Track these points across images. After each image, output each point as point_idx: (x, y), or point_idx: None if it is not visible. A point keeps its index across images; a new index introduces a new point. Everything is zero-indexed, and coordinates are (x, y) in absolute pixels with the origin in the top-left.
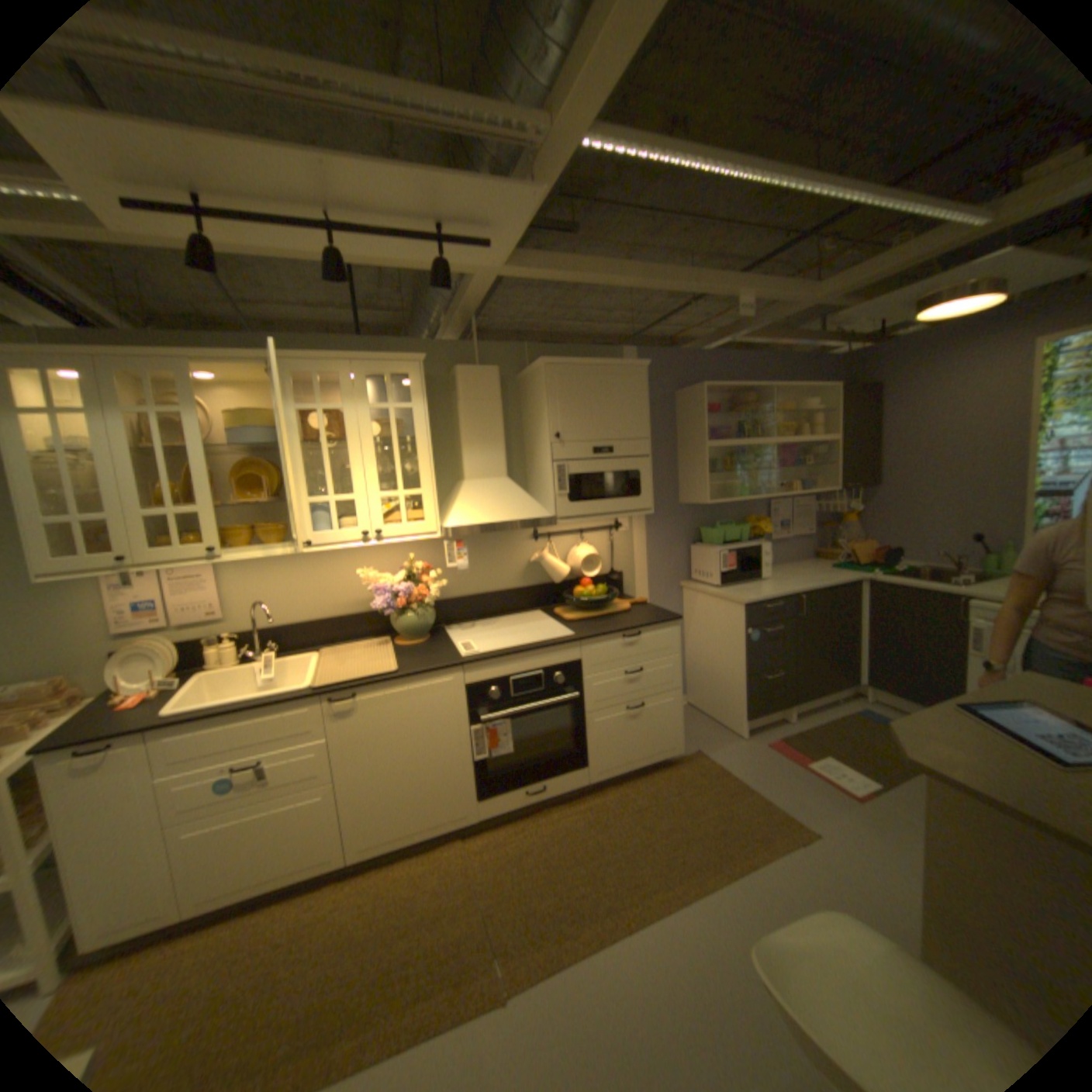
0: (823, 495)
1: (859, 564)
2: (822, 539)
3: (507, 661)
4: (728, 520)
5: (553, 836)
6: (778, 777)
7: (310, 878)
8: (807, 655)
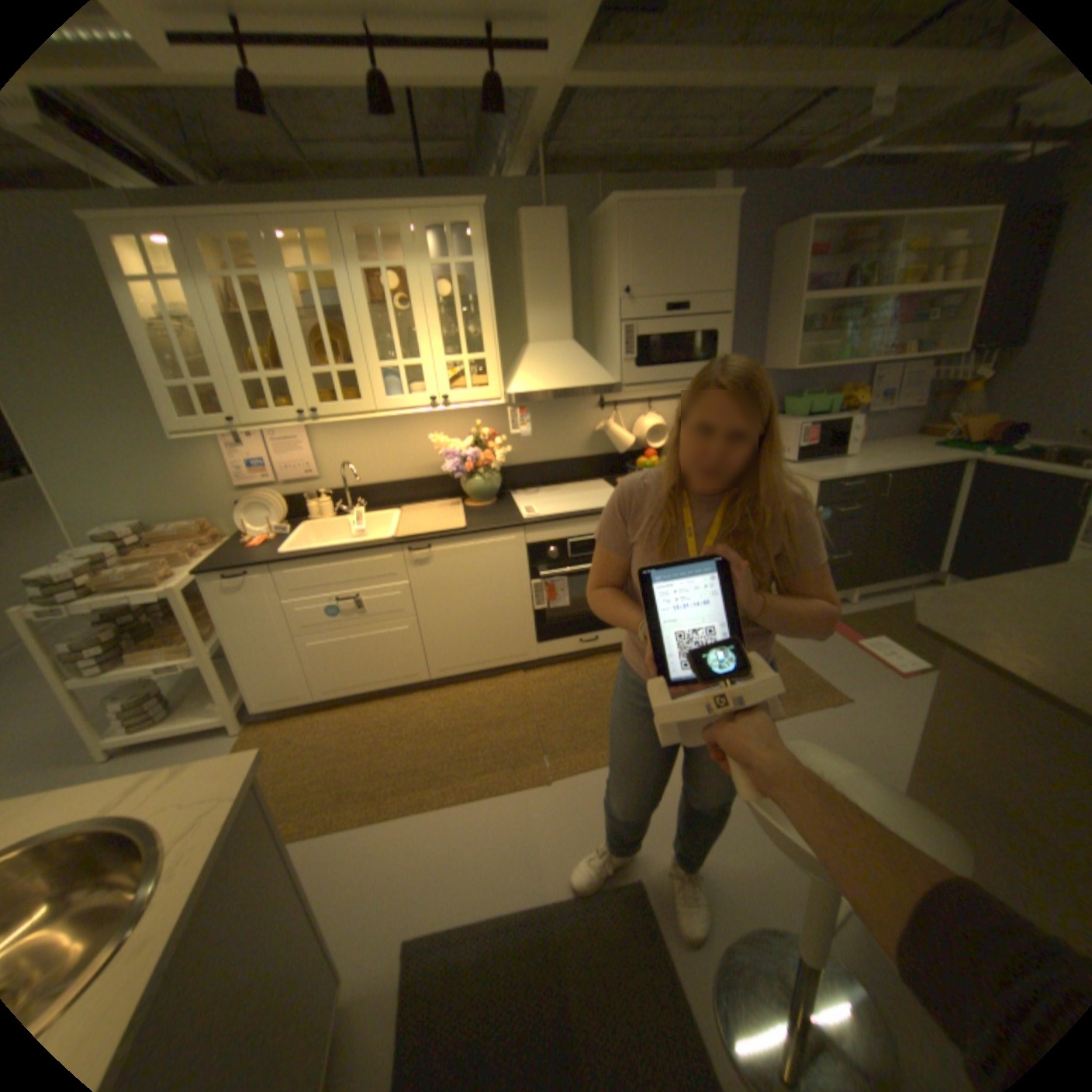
0: (946, 359)
1: (970, 441)
2: (933, 412)
3: (566, 525)
4: (819, 389)
5: (601, 676)
6: (824, 648)
7: (404, 685)
8: (882, 538)
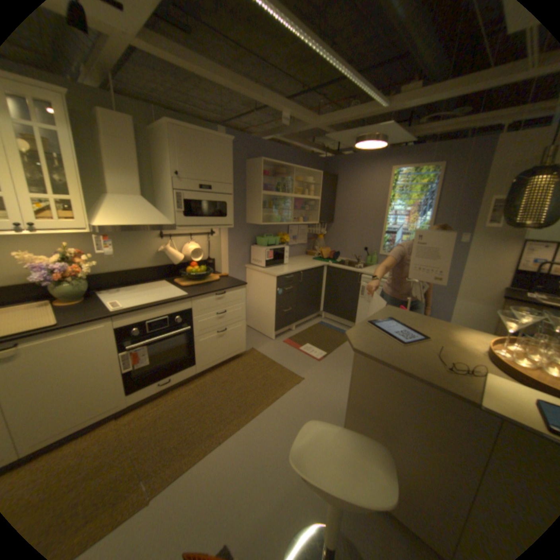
0: (311, 225)
1: (323, 258)
2: (309, 246)
3: (145, 311)
4: (270, 234)
5: (175, 404)
6: (287, 355)
7: None
8: (301, 299)
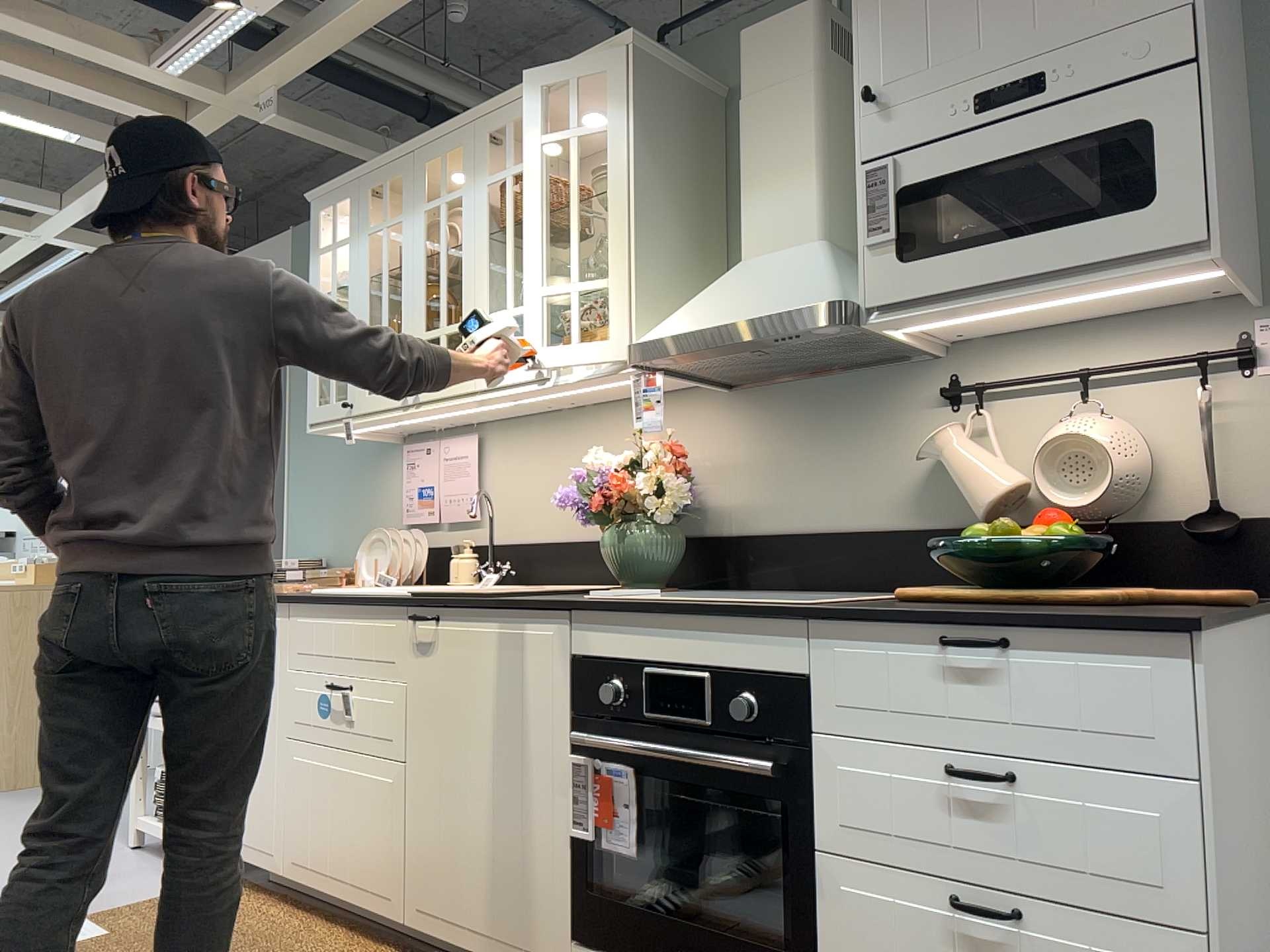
0: None
1: None
2: None
3: (643, 624)
4: None
5: None
6: None
7: (371, 911)
8: None
